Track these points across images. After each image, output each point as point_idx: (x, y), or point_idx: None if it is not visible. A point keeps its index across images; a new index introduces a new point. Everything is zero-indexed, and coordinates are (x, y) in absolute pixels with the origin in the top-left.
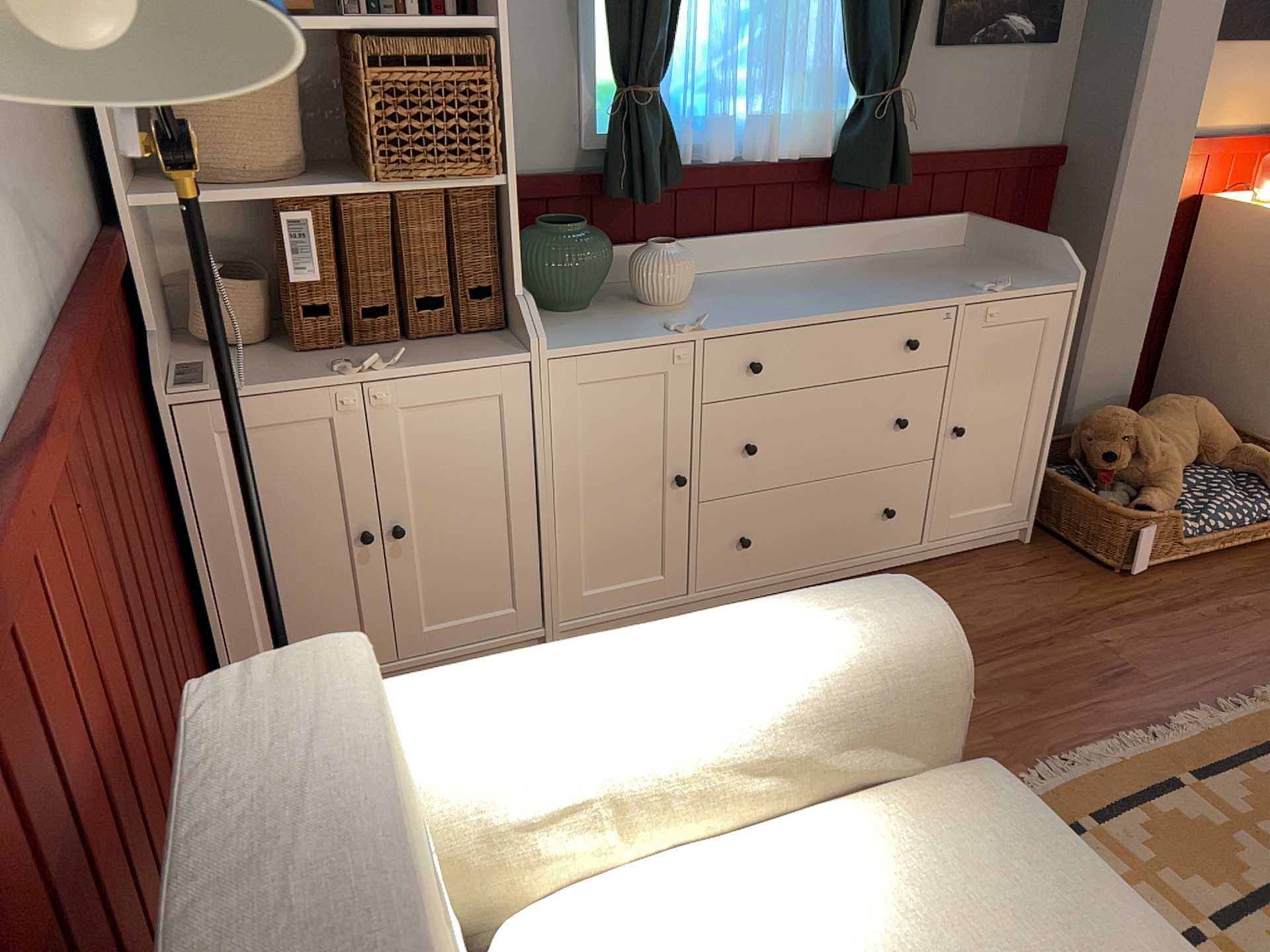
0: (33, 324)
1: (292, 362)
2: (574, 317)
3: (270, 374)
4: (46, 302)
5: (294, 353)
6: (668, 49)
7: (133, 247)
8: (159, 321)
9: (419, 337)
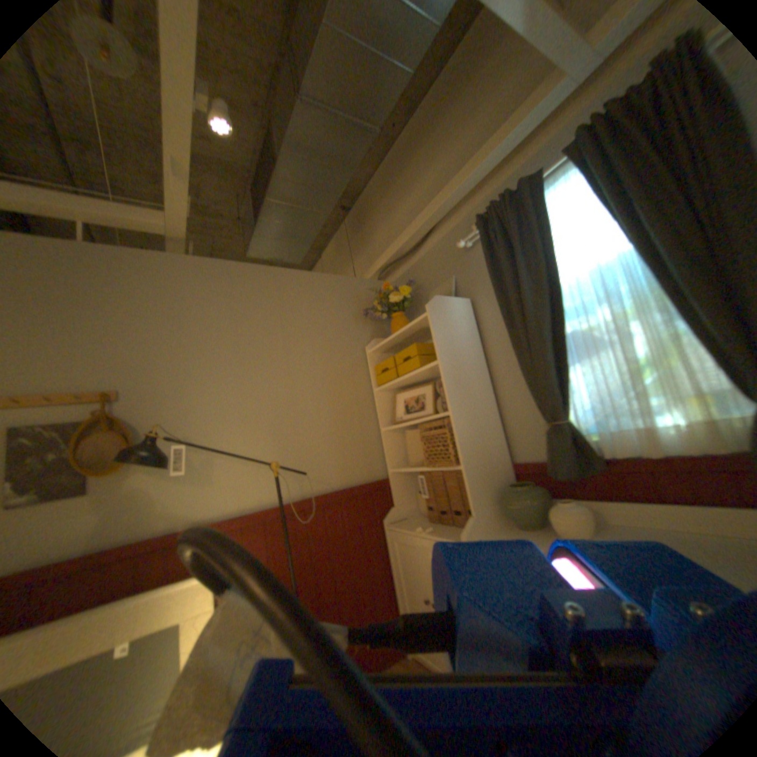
0: (292, 497)
1: (423, 524)
2: (519, 533)
3: (412, 526)
4: (309, 493)
5: (430, 521)
6: (566, 400)
7: (392, 481)
8: (404, 502)
9: (459, 525)
